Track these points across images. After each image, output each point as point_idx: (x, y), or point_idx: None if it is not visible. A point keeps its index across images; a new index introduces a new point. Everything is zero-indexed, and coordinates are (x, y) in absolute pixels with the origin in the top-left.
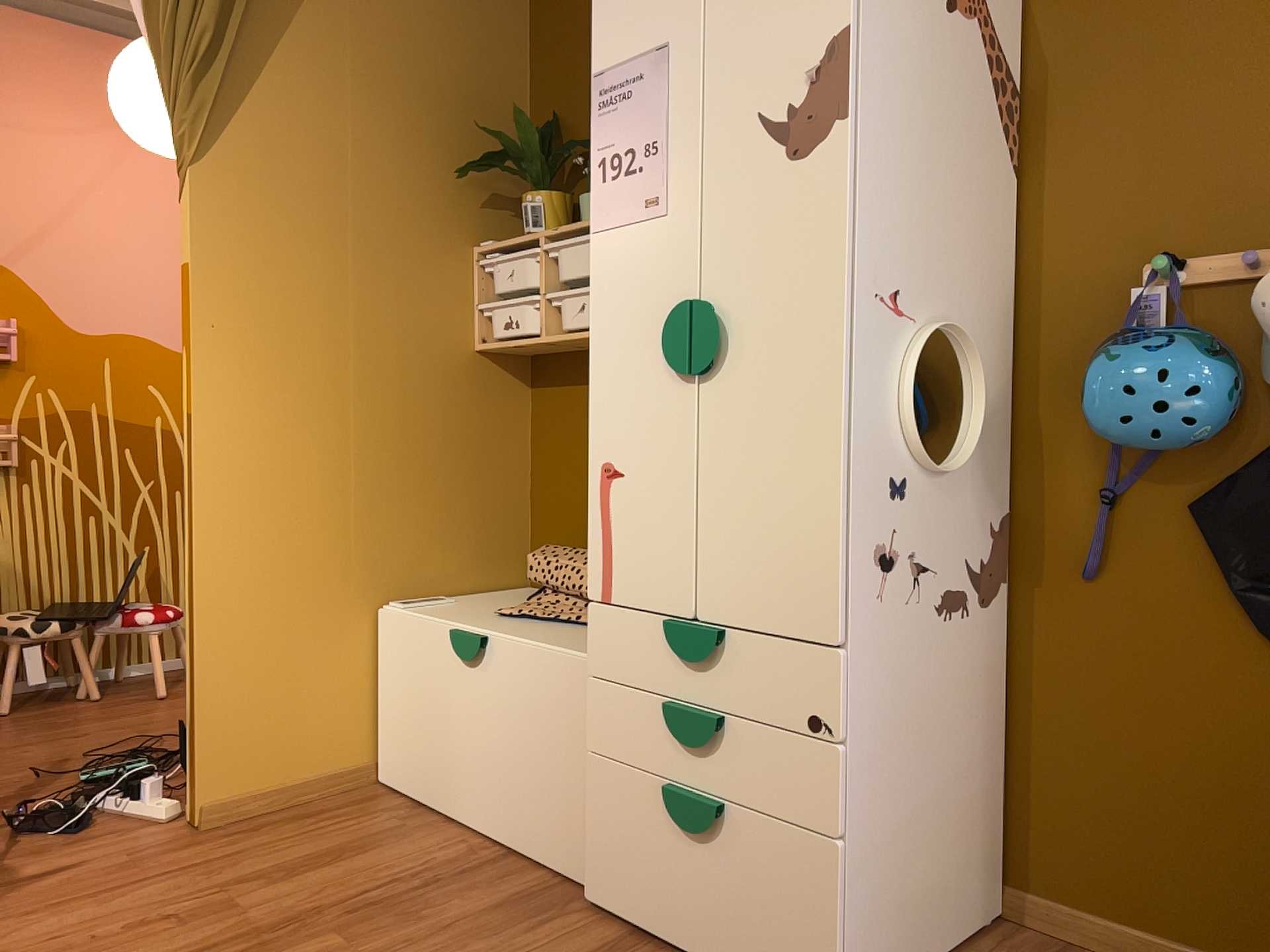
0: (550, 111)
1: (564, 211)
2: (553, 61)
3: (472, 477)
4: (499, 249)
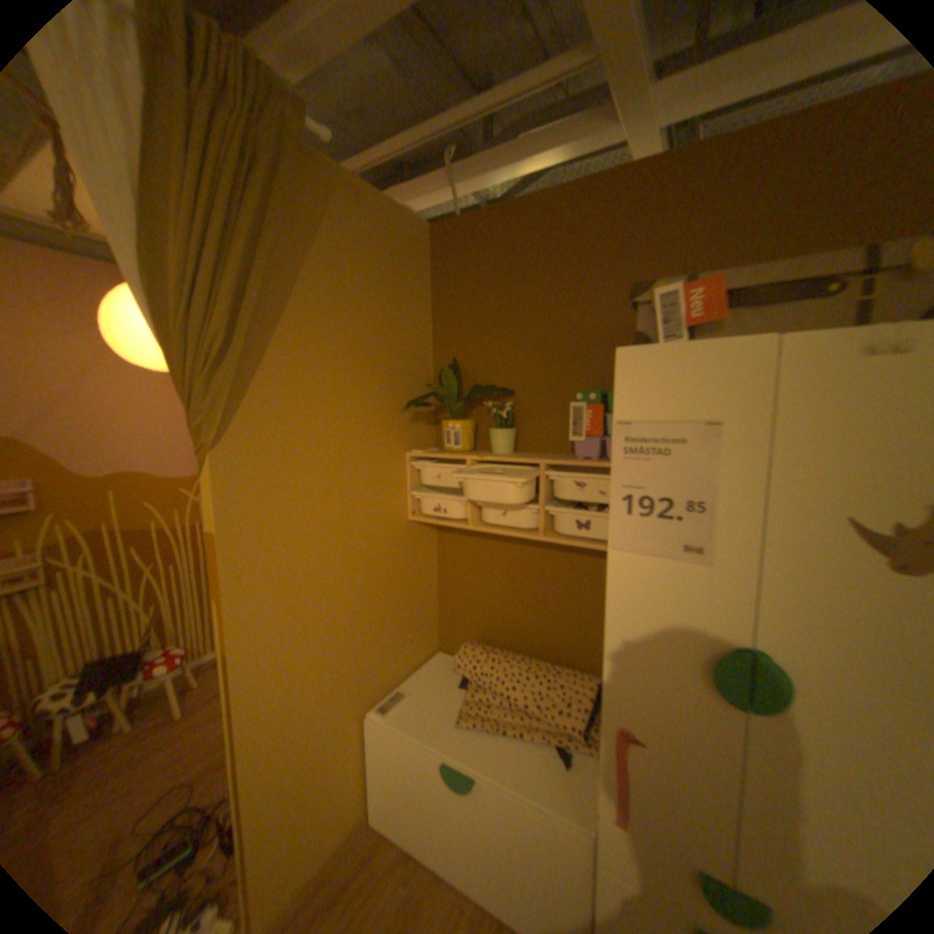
0: (449, 355)
1: (472, 432)
2: (451, 321)
3: (409, 601)
4: (429, 458)
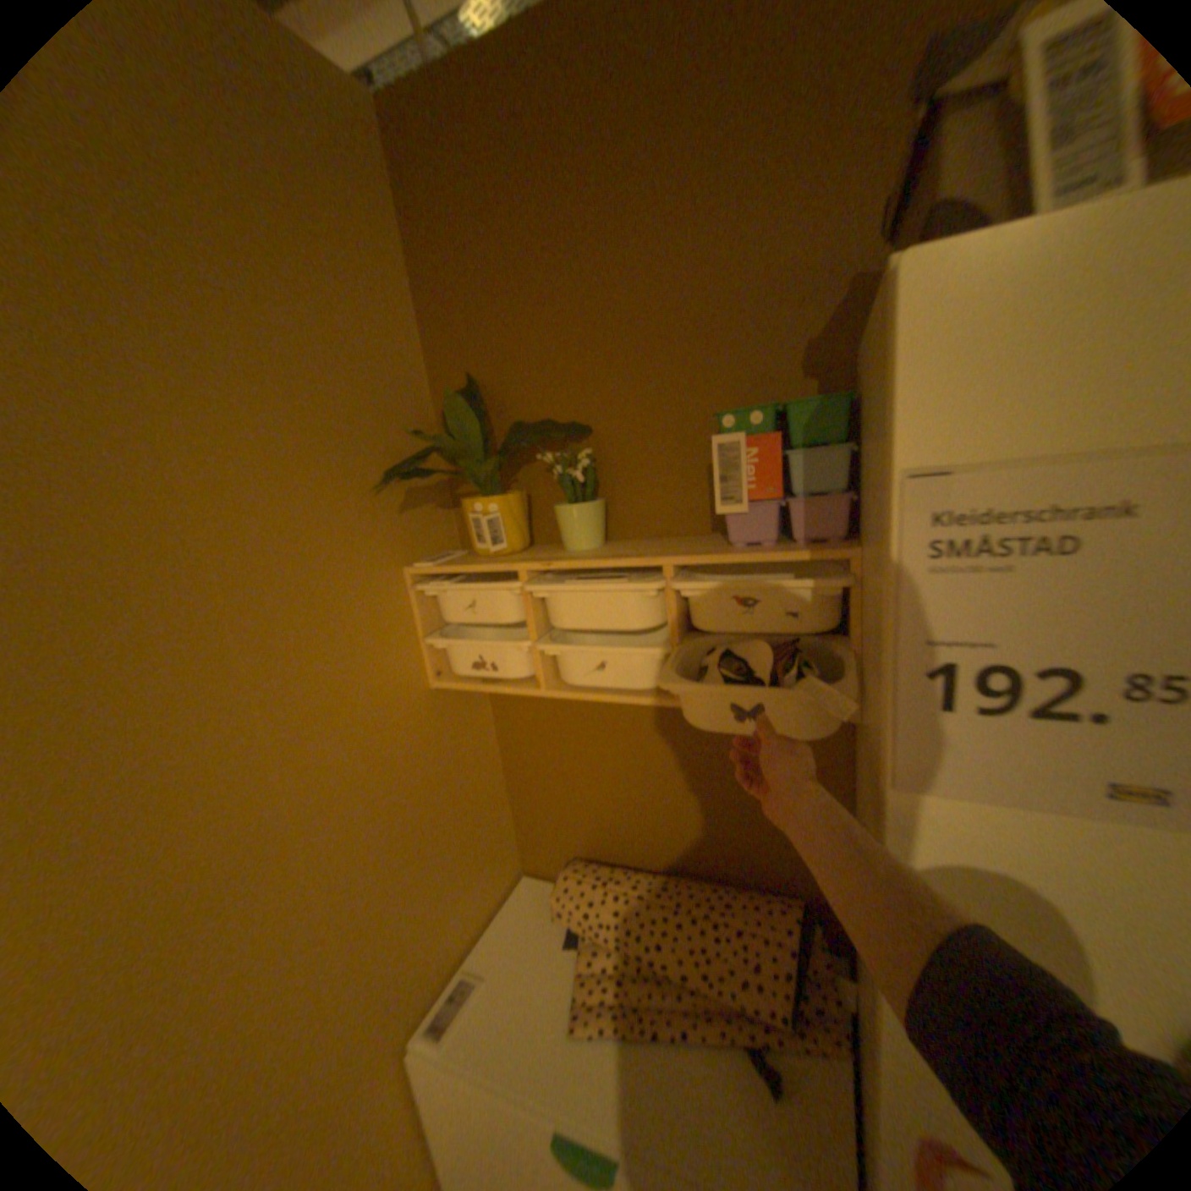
0: (460, 369)
1: (524, 514)
2: (452, 300)
3: (459, 821)
4: (450, 575)
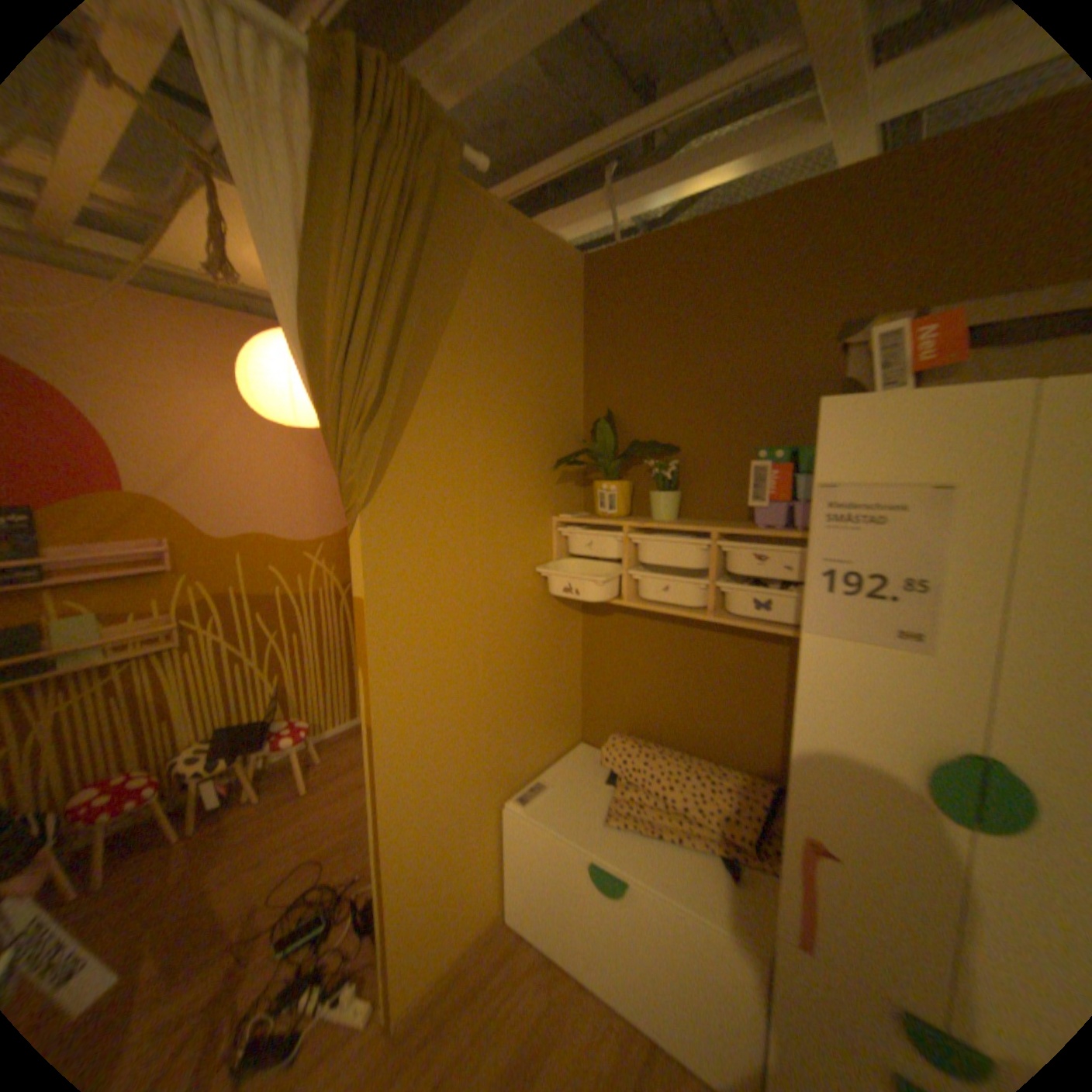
0: (603, 405)
1: (629, 495)
2: (606, 367)
3: (551, 683)
4: (579, 524)
